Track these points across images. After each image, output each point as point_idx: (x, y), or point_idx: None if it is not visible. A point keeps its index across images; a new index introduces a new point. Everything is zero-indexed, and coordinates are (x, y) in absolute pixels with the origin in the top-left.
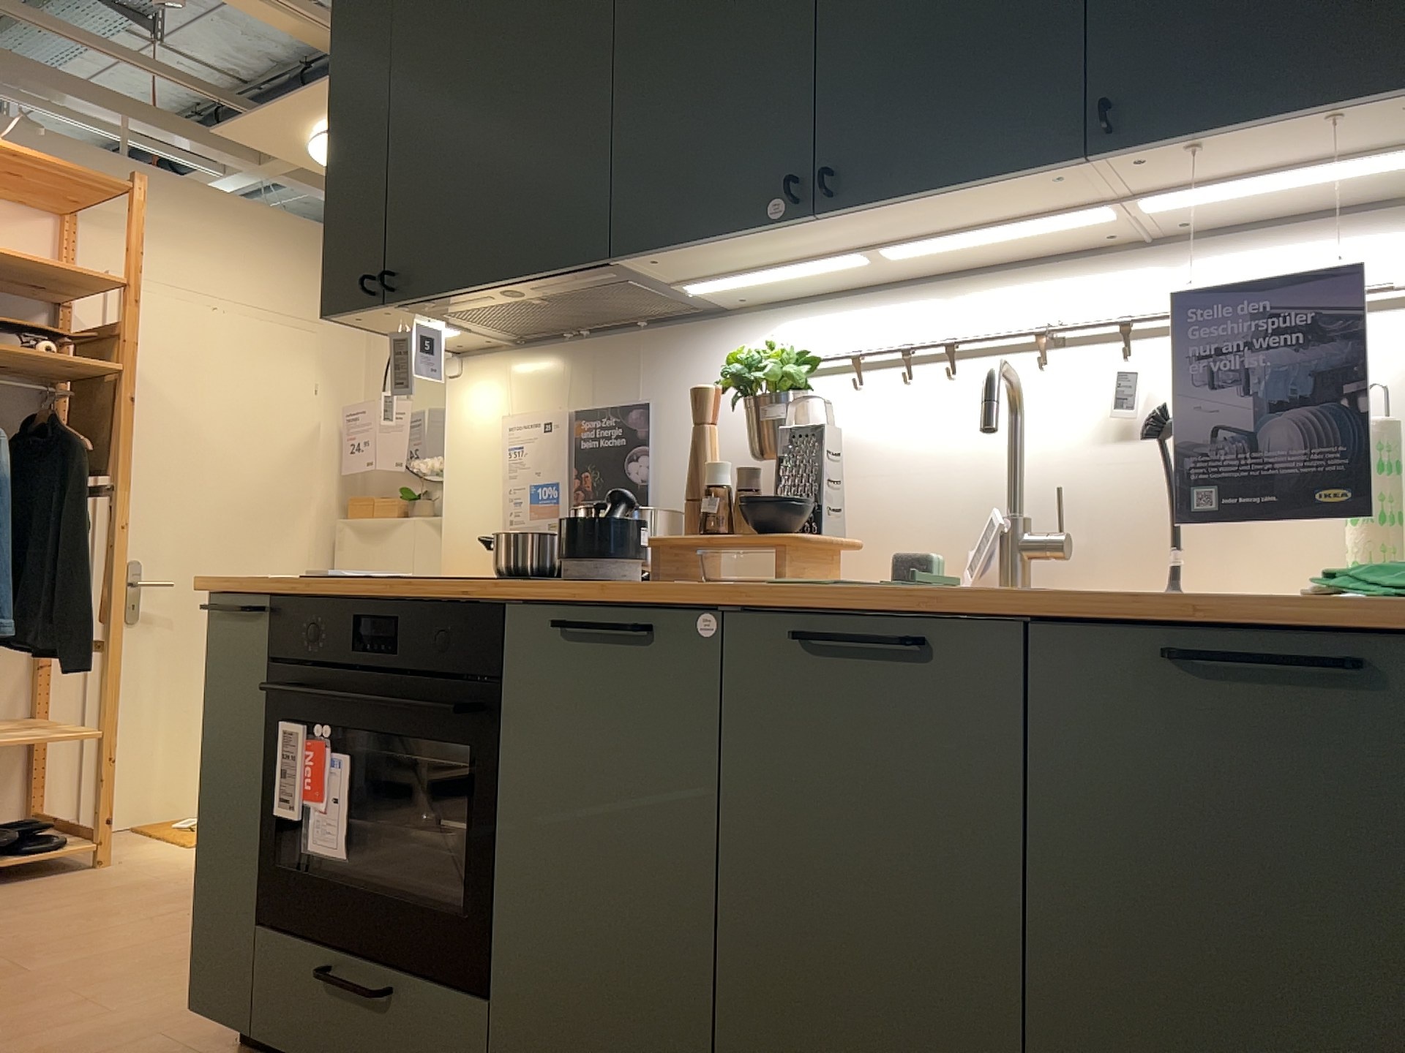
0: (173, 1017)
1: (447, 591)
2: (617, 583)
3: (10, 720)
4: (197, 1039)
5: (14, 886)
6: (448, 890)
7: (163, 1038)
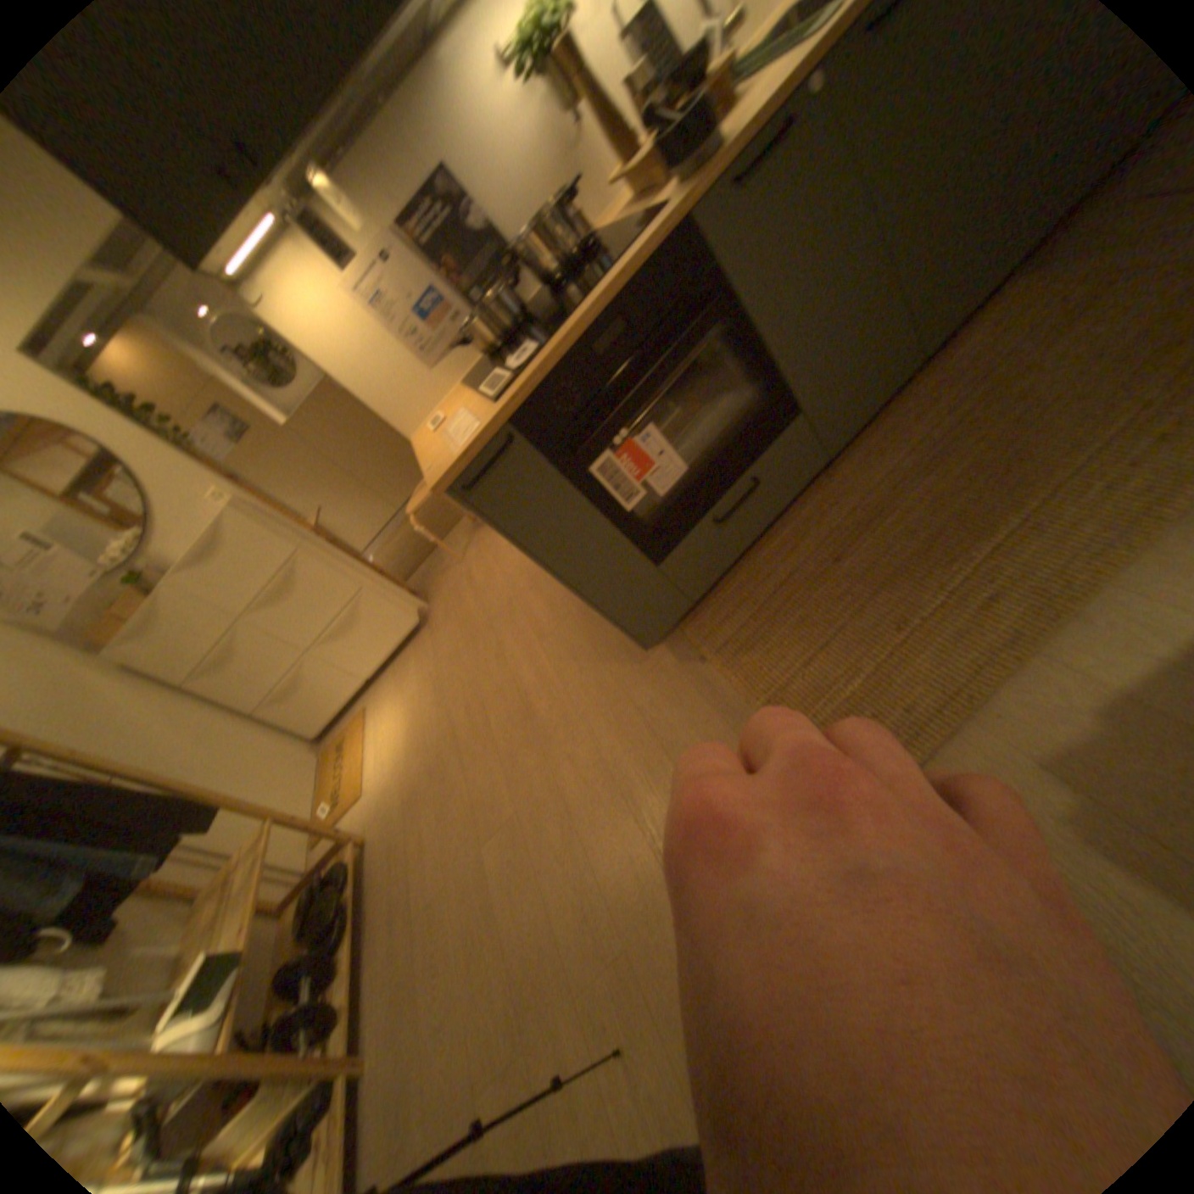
0: (604, 693)
1: (639, 253)
2: (726, 133)
3: (192, 911)
4: (637, 668)
5: (368, 886)
6: (723, 422)
7: (630, 687)
